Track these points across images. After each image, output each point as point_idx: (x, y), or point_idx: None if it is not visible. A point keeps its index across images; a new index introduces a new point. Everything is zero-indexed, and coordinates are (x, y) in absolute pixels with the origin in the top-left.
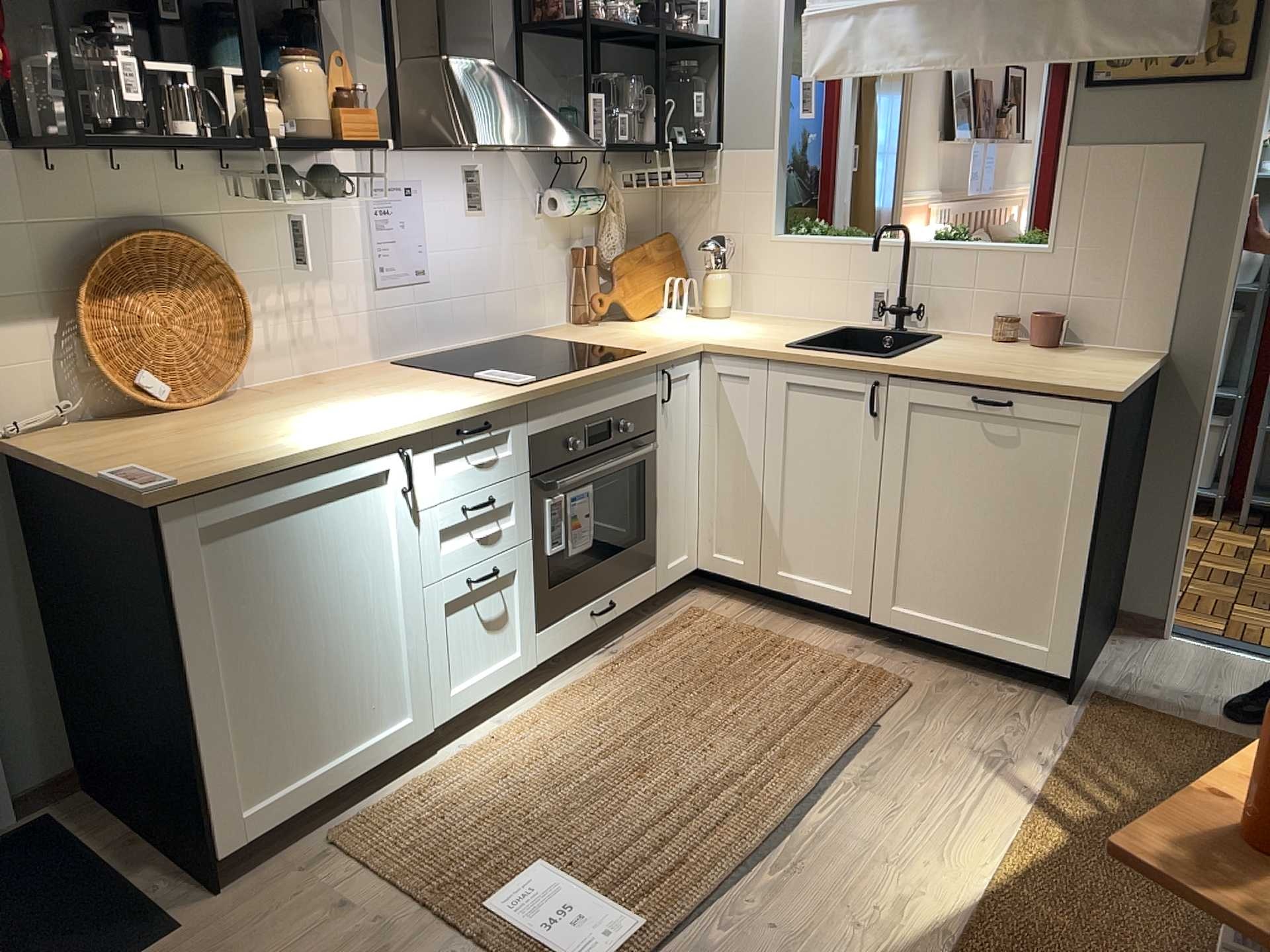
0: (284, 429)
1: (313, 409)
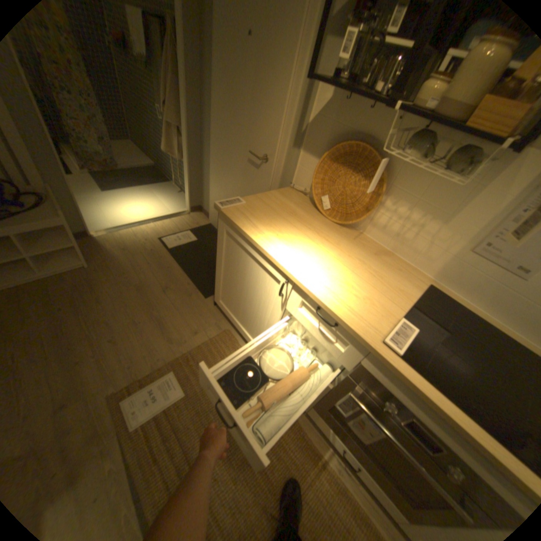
0: (291, 237)
1: (325, 247)
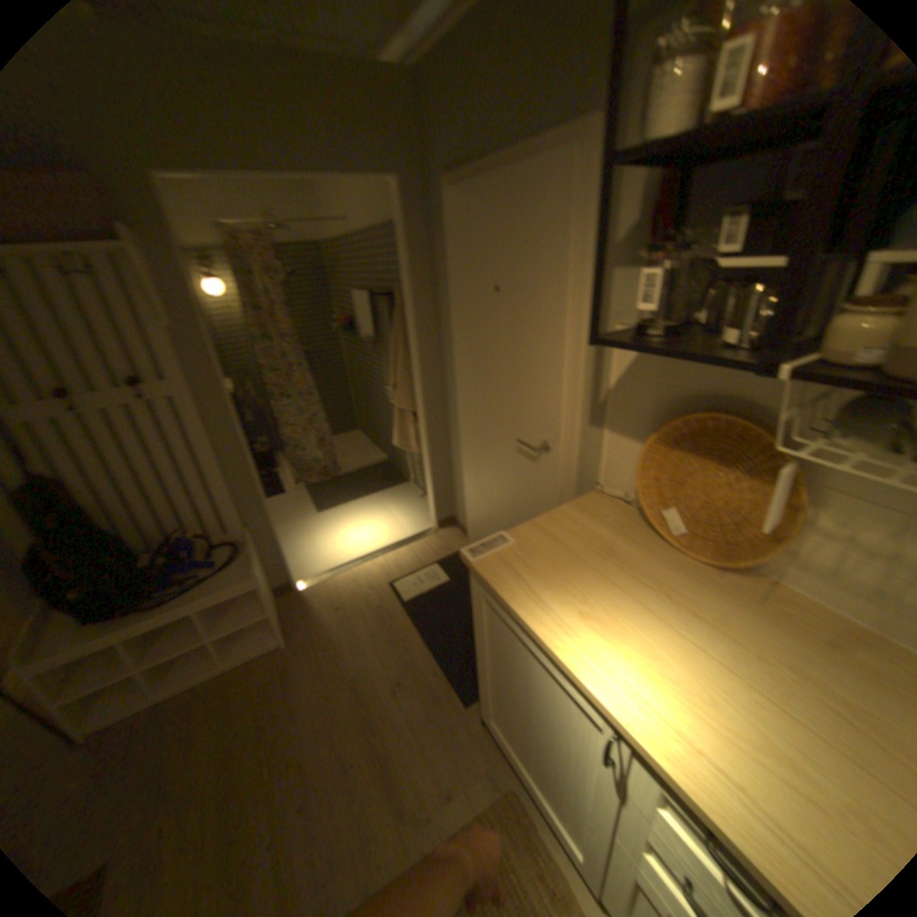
0: (611, 614)
1: (694, 636)
